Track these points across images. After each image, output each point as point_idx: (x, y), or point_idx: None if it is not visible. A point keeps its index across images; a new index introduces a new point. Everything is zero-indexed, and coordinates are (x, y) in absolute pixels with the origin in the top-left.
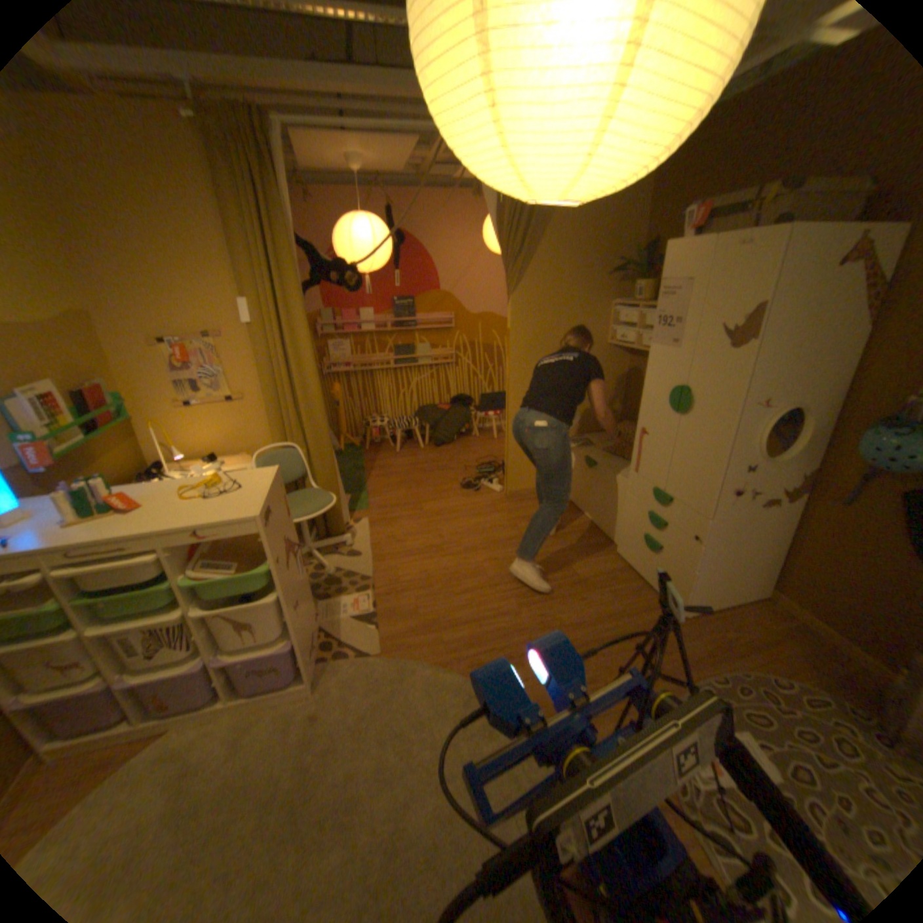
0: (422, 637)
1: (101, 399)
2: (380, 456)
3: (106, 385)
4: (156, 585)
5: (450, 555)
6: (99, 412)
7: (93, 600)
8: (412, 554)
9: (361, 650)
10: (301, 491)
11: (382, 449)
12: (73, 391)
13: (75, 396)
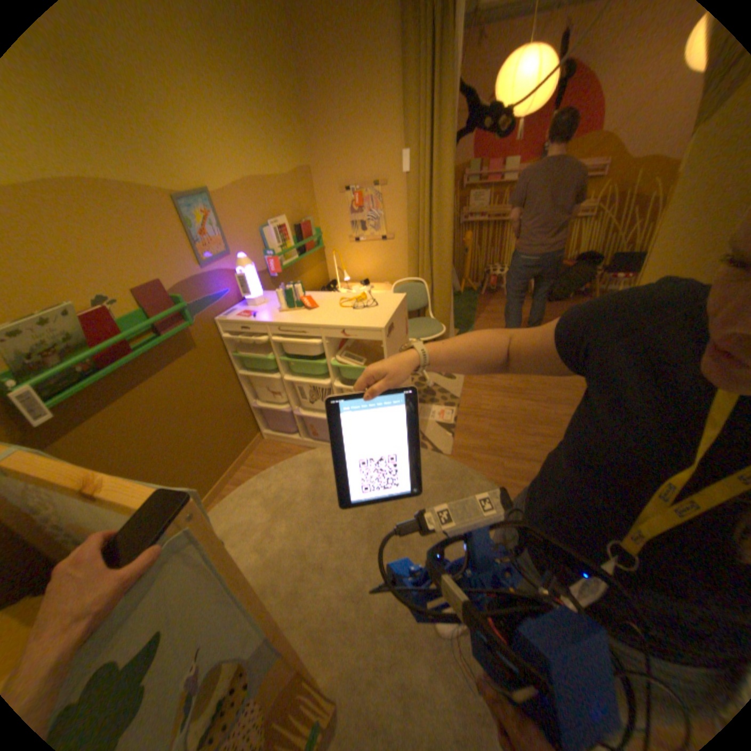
0: (486, 456)
1: (309, 232)
2: (492, 301)
3: (313, 222)
4: (320, 360)
5: (531, 400)
6: (307, 241)
7: (289, 360)
8: (497, 390)
9: (437, 447)
10: (421, 318)
11: (495, 295)
12: (295, 225)
13: (296, 229)
